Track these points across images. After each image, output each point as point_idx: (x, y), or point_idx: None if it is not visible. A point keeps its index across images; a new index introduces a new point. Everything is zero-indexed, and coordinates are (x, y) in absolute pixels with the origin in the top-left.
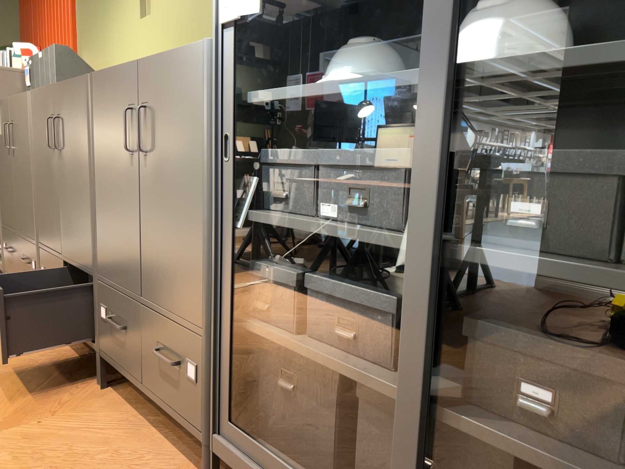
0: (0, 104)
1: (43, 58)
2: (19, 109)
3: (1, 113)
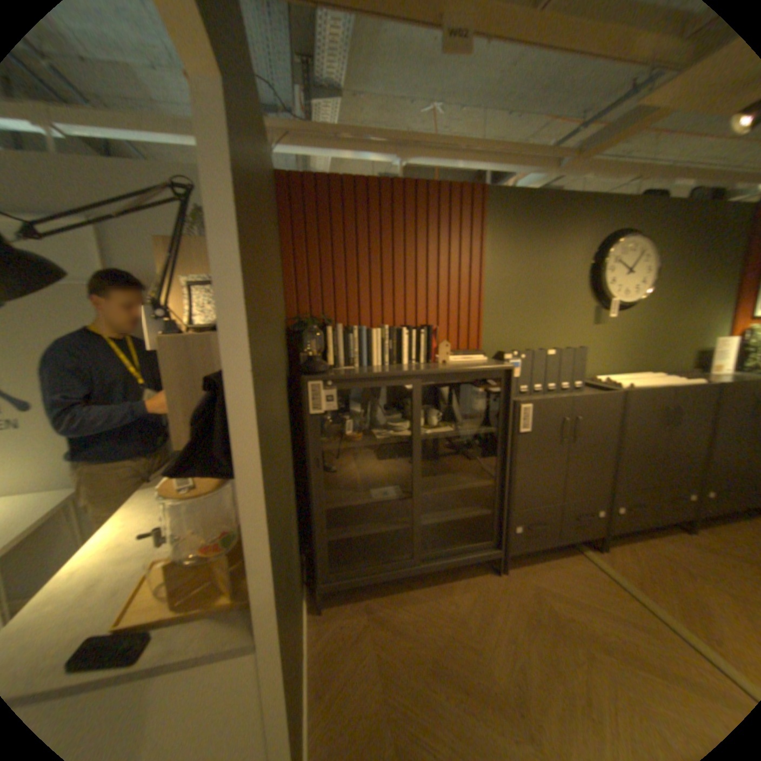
0: (543, 402)
1: (558, 355)
2: (600, 404)
3: (543, 410)
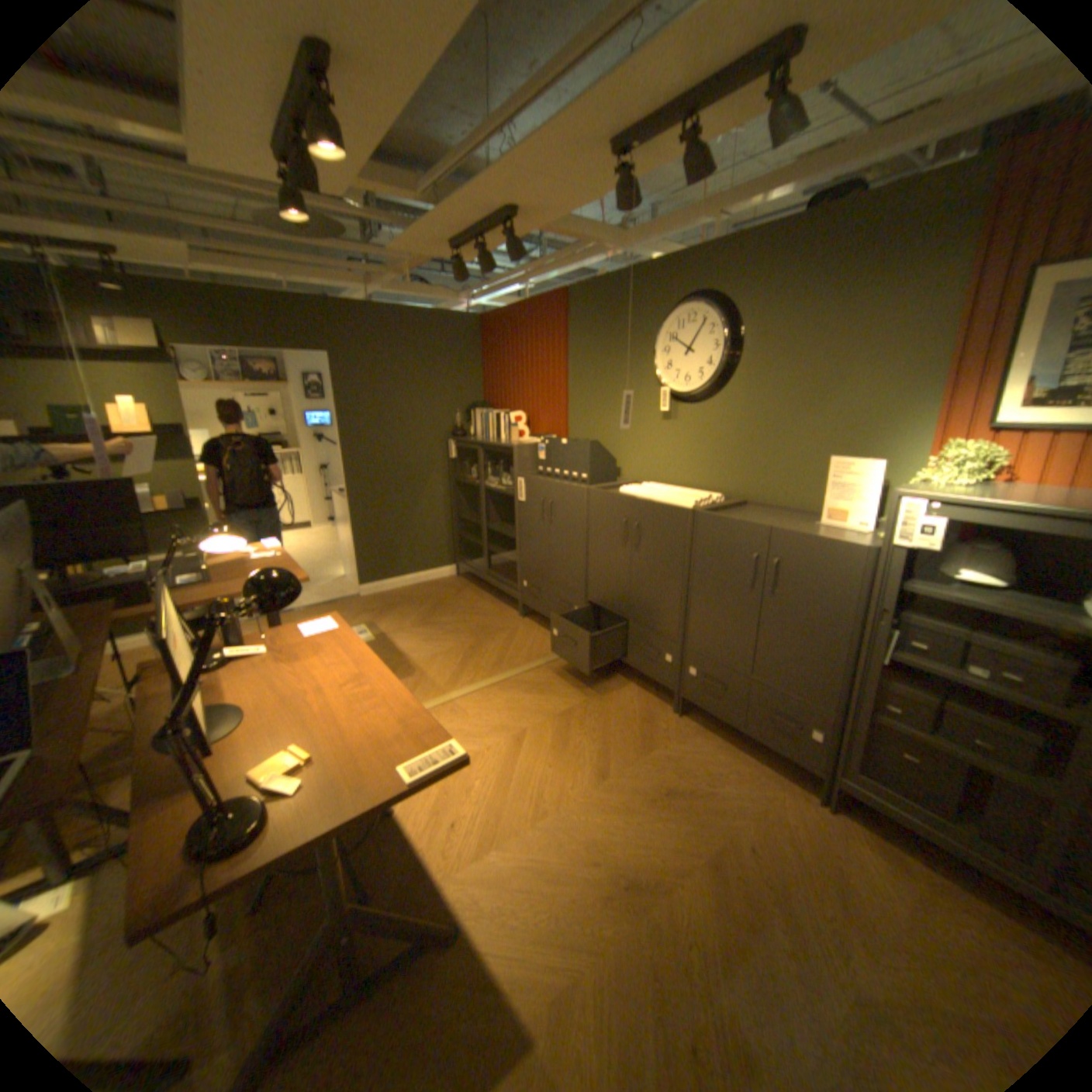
0: (530, 480)
1: (568, 445)
2: (565, 494)
3: (530, 486)
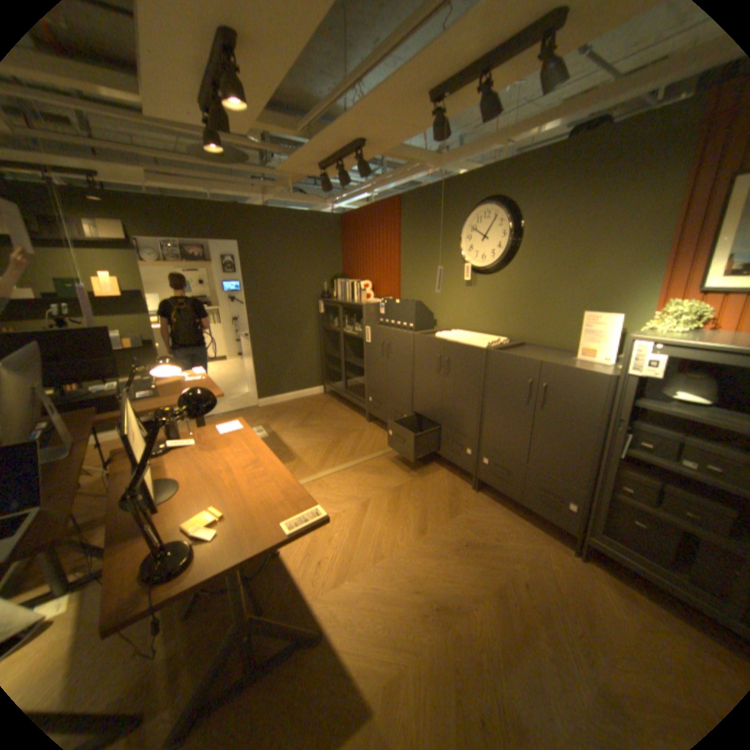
0: (374, 328)
1: (400, 303)
2: (398, 338)
3: (374, 332)
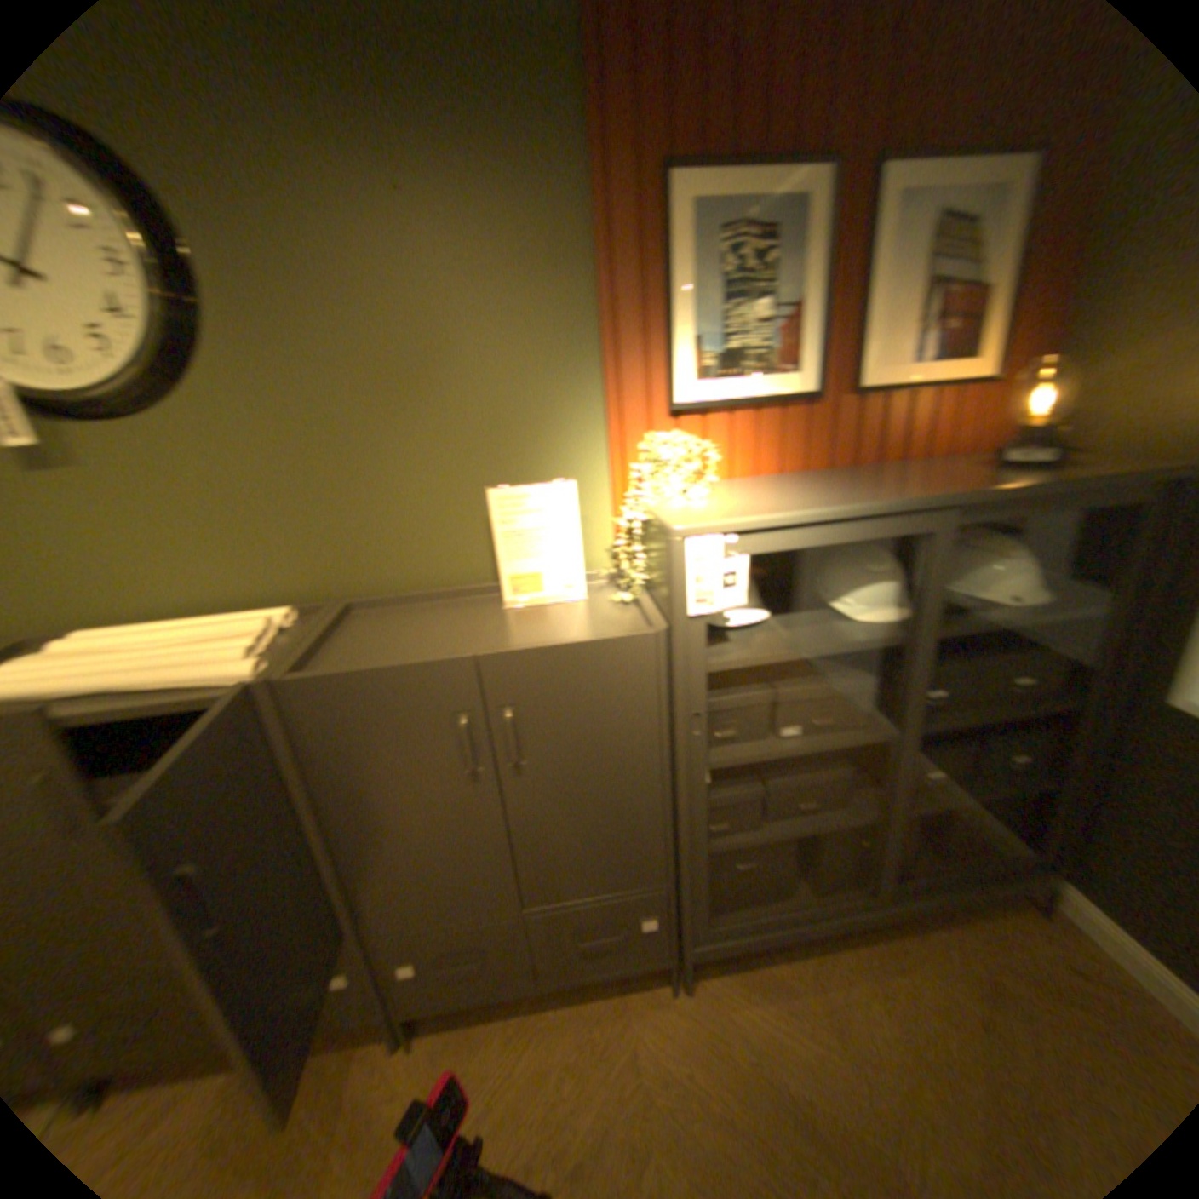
0: None
1: None
2: None
3: None
